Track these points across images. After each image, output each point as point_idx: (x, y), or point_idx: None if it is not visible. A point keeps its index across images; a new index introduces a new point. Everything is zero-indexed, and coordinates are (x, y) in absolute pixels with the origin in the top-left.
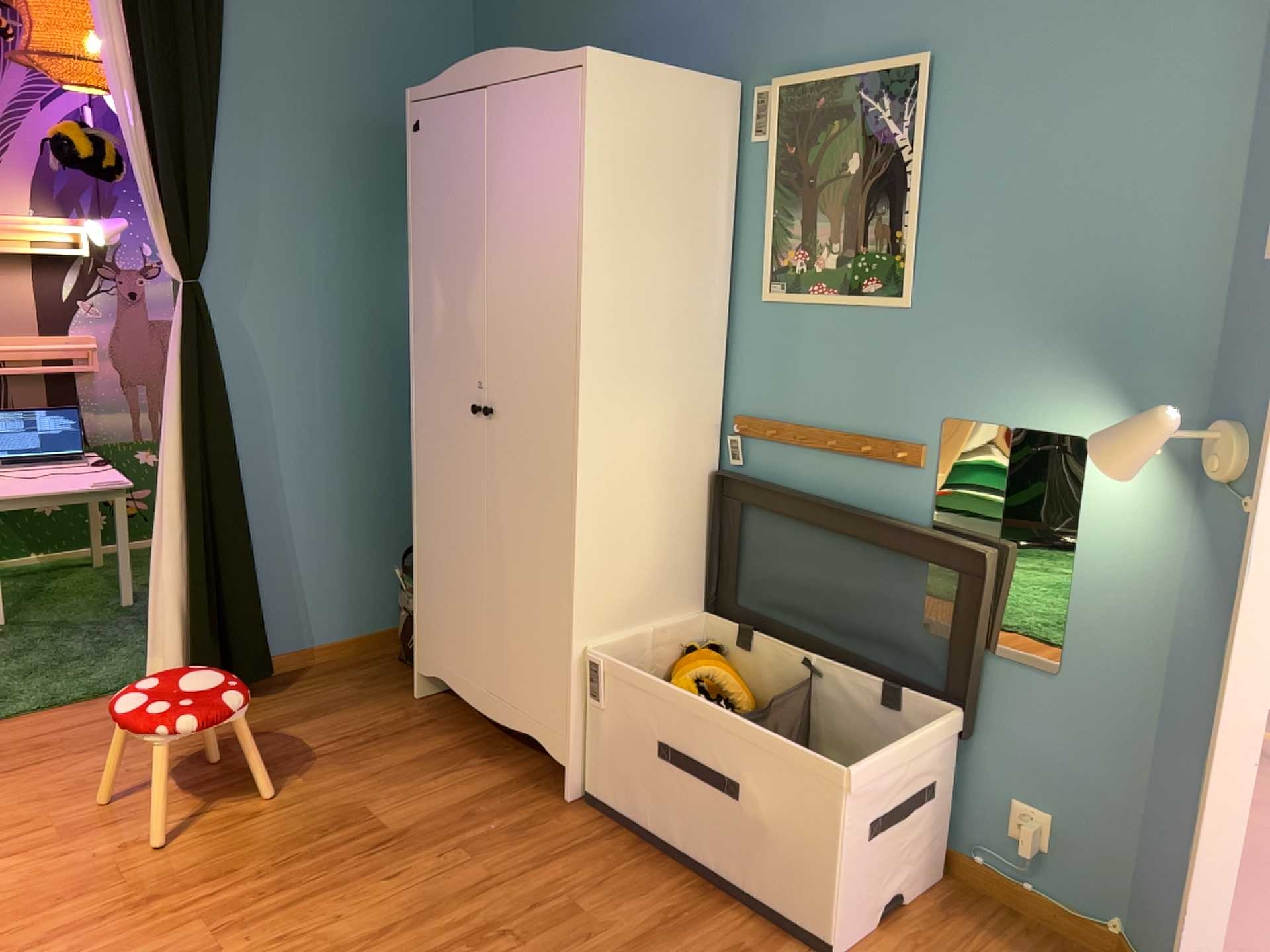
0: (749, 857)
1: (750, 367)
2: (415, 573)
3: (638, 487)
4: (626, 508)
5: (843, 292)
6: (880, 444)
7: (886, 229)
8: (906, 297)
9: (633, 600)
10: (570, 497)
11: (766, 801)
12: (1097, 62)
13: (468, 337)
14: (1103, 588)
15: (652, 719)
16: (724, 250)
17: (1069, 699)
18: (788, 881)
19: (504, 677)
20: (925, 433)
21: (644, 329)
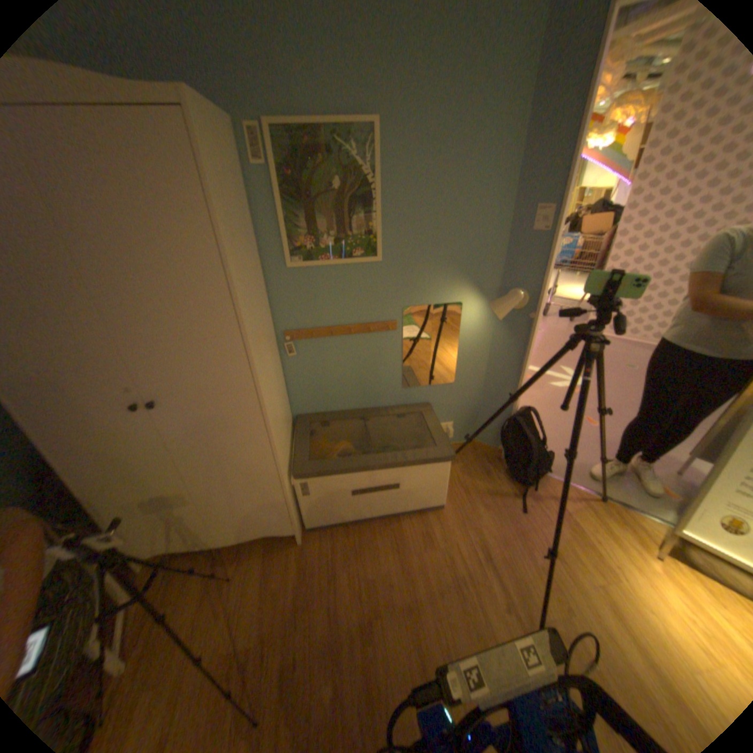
0: (403, 505)
1: (288, 306)
2: (85, 515)
3: (277, 396)
4: (278, 410)
5: (343, 258)
6: (376, 326)
7: (364, 222)
8: (380, 257)
9: (288, 446)
10: (268, 427)
11: (410, 485)
12: (464, 136)
13: (98, 360)
14: (468, 351)
15: (342, 489)
16: (257, 242)
17: (458, 388)
18: (422, 502)
19: (219, 522)
20: (395, 316)
21: (258, 311)
